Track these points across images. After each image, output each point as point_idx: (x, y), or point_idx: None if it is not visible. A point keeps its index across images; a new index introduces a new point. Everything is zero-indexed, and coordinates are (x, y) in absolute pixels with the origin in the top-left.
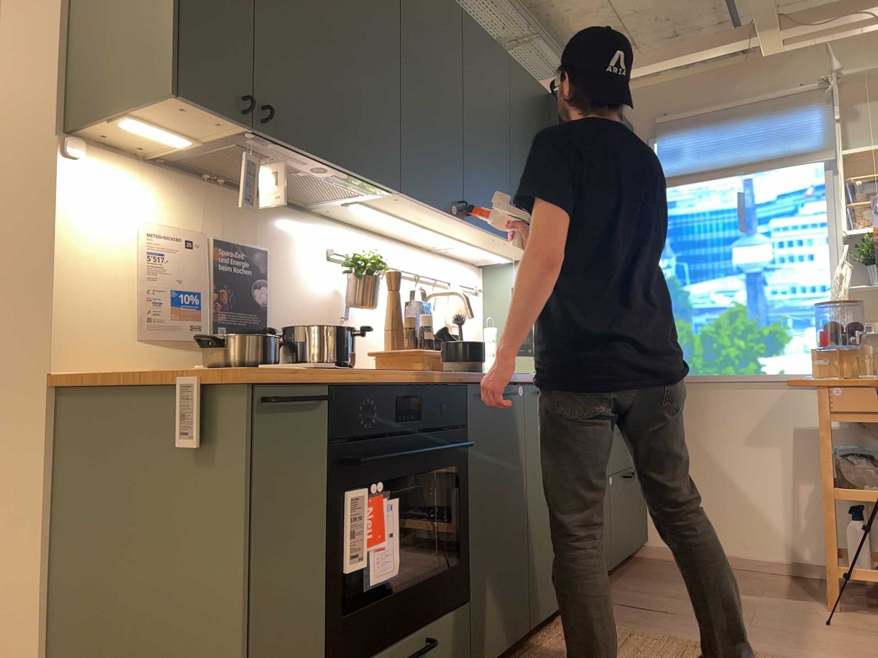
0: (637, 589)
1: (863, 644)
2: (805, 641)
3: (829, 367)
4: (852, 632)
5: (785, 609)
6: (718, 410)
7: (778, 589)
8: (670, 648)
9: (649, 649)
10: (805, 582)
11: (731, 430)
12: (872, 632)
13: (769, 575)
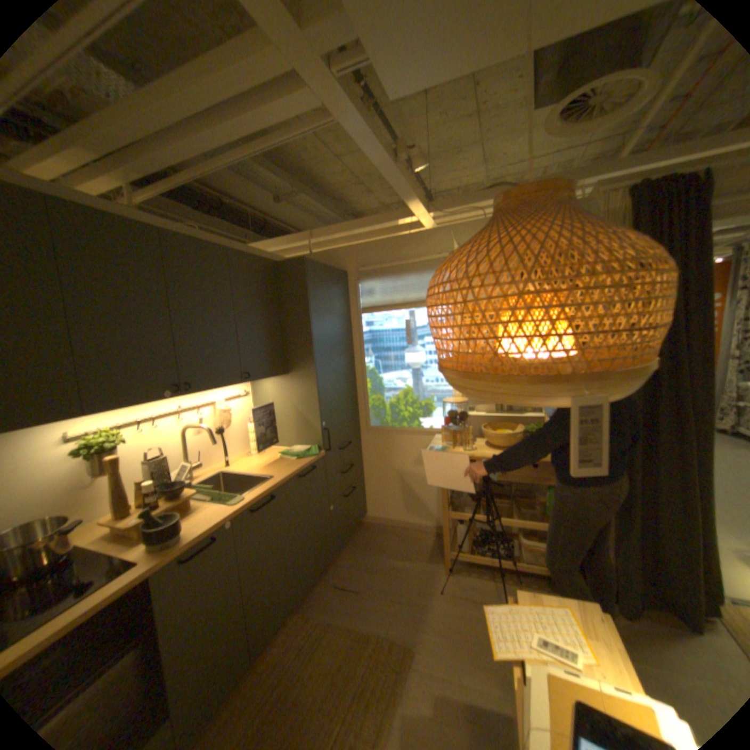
0: (349, 565)
1: (453, 617)
2: (423, 618)
3: (450, 437)
4: (451, 602)
5: (423, 578)
6: (399, 447)
7: (425, 553)
8: (343, 648)
9: (330, 651)
10: (441, 541)
11: (406, 458)
12: (462, 599)
13: (424, 536)
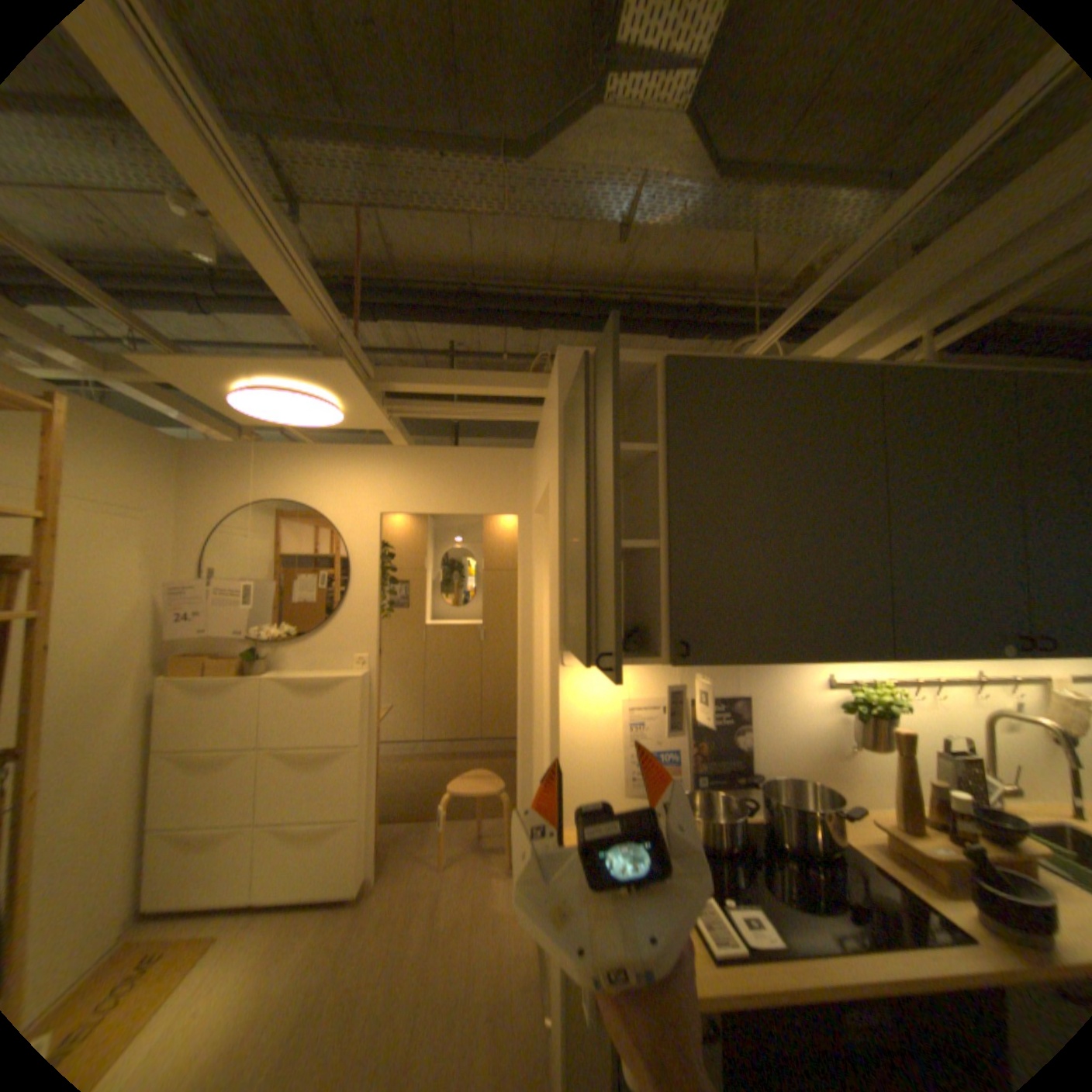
0: None
1: None
2: None
3: None
4: None
5: None
6: None
7: None
8: None
9: None
10: None
11: None
12: None
13: None
